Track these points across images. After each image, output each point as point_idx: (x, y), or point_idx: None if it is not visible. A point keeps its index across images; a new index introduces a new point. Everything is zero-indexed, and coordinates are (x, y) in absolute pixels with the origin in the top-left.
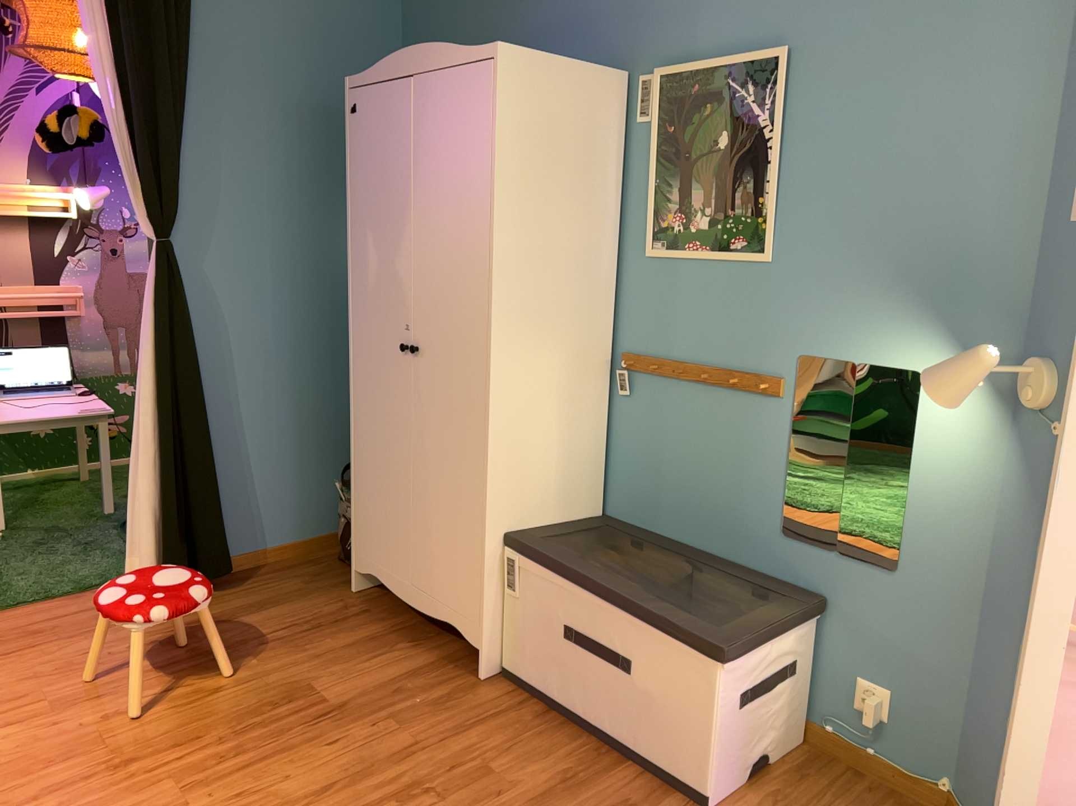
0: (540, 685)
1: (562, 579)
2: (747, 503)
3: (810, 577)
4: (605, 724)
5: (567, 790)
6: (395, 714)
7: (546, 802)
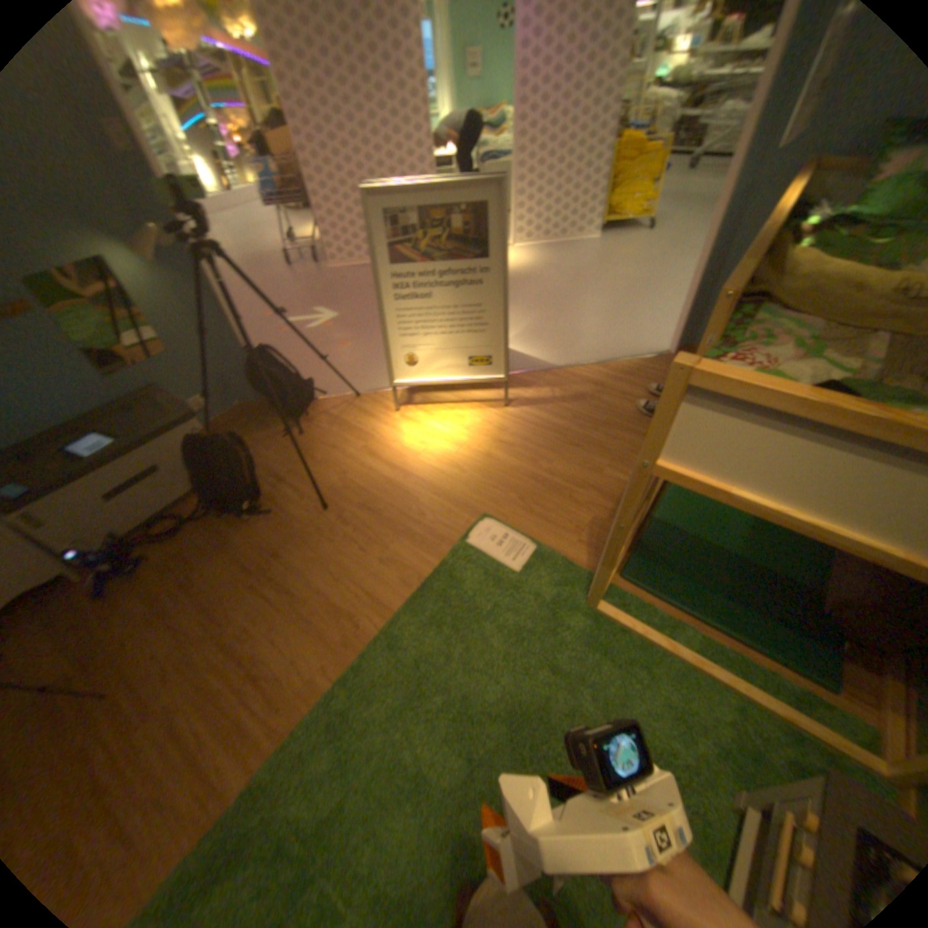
0: (114, 535)
1: (77, 479)
2: (73, 379)
3: (137, 383)
4: (165, 502)
5: (201, 518)
6: (102, 618)
7: (207, 525)
